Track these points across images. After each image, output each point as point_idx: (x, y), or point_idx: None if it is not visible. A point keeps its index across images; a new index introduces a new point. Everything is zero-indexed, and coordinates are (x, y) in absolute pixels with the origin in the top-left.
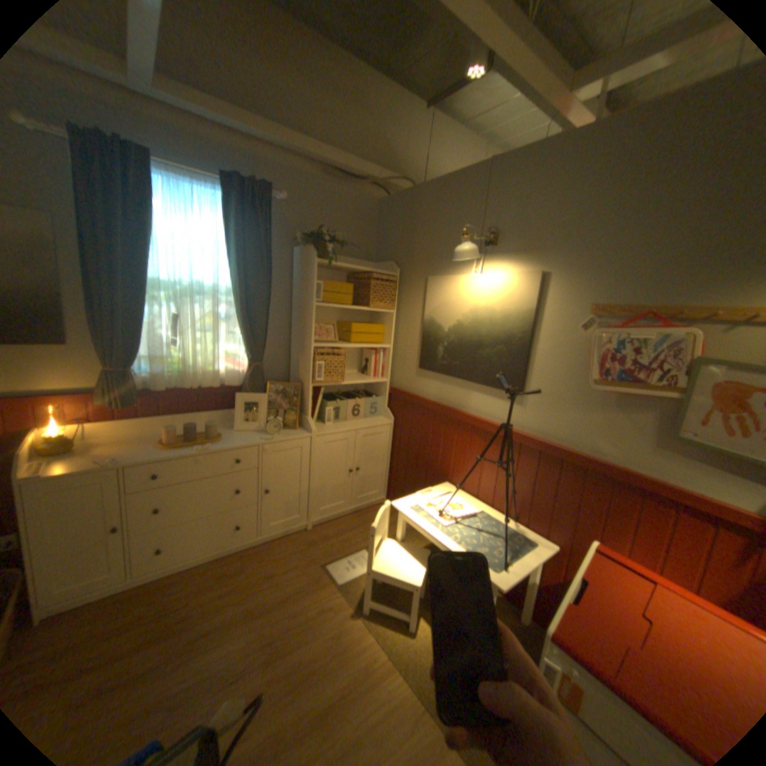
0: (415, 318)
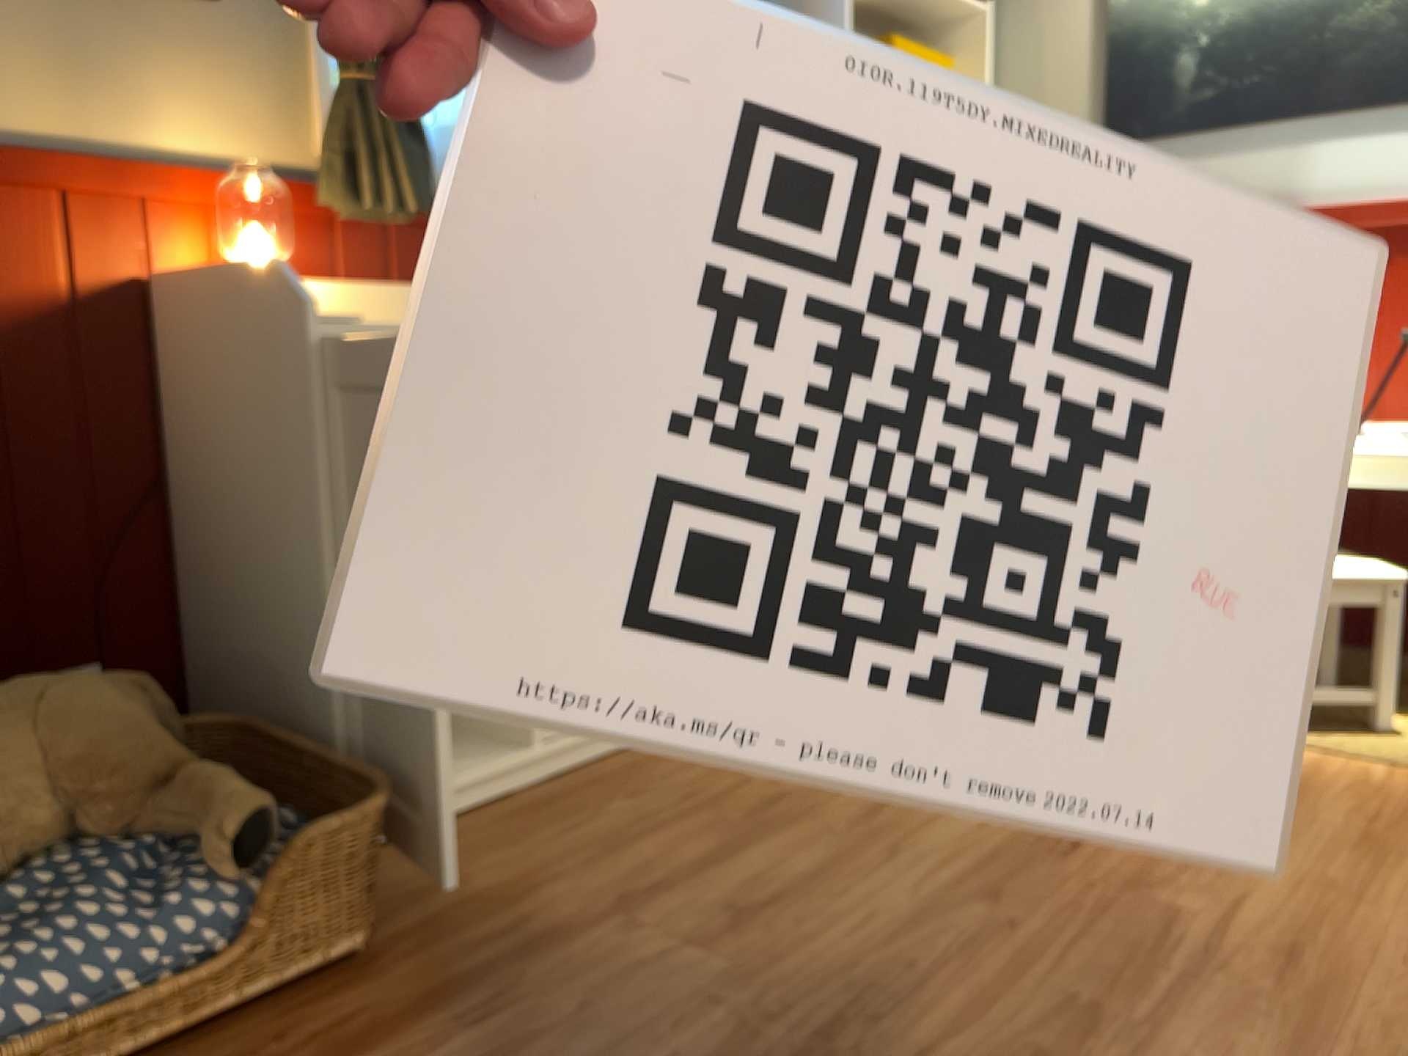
0: (1067, 6)
